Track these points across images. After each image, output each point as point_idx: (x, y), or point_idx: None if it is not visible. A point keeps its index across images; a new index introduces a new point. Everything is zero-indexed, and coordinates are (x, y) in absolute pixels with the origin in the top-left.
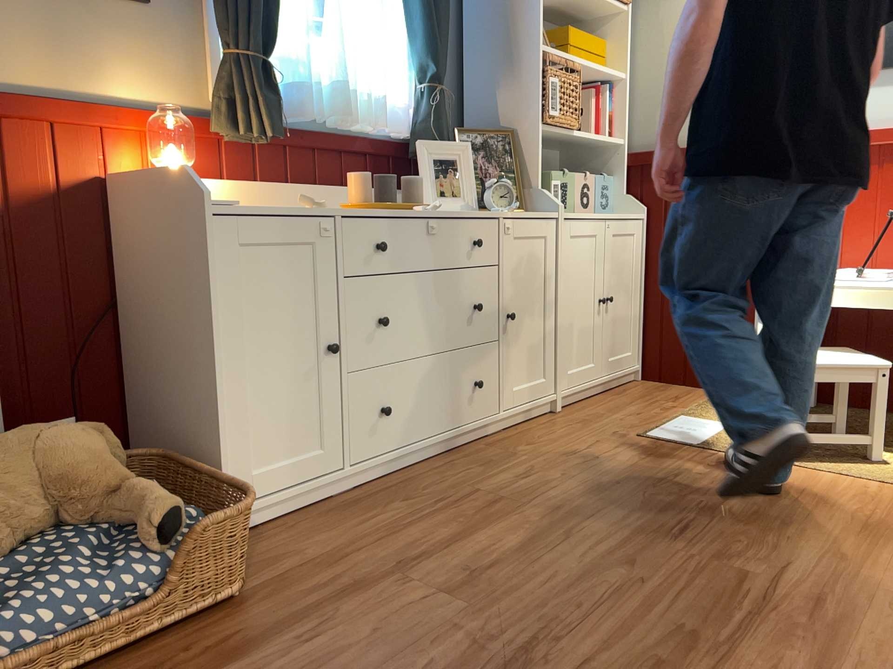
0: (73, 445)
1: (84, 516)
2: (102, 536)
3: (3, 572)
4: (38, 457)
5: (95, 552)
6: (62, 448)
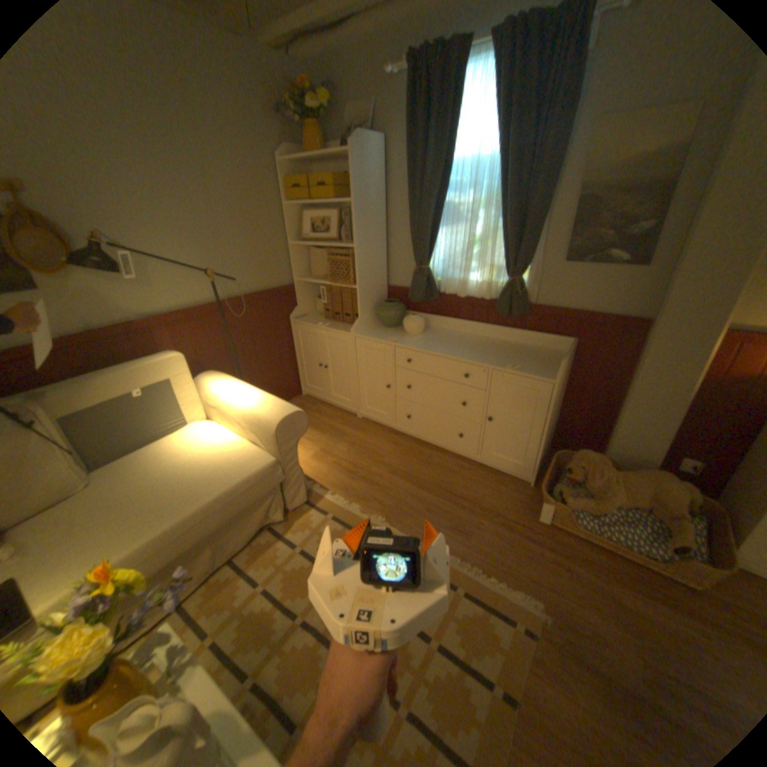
0: (674, 494)
1: (662, 517)
2: (661, 529)
3: (625, 514)
4: (659, 489)
5: (654, 533)
6: (670, 492)
